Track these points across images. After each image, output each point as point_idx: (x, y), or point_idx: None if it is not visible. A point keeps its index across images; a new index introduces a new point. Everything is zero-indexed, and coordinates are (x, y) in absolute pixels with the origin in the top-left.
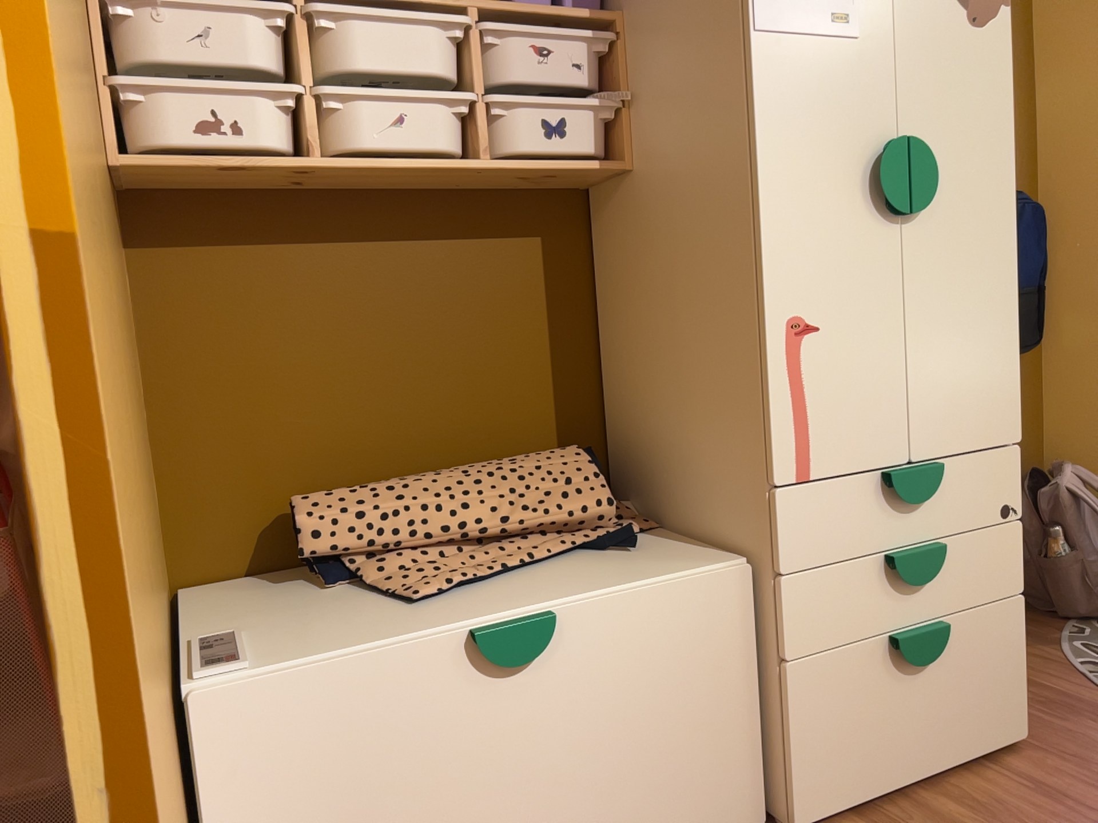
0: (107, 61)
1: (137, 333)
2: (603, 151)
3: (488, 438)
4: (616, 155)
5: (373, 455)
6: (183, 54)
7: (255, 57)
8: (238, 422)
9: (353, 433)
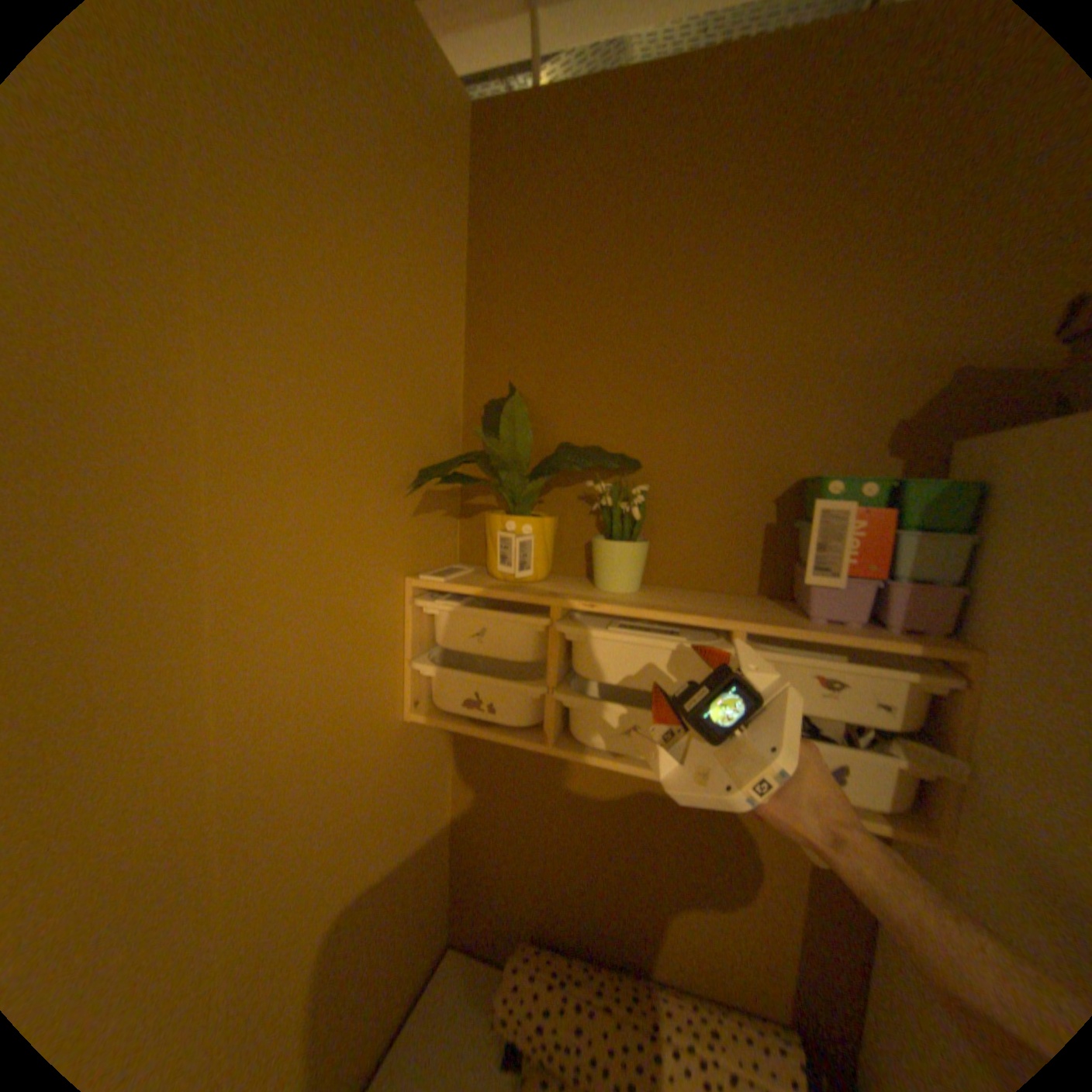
0: (423, 634)
1: (453, 775)
2: (907, 806)
3: (709, 966)
4: (933, 810)
5: (598, 927)
6: (463, 645)
7: (514, 653)
8: (503, 857)
9: (585, 903)
